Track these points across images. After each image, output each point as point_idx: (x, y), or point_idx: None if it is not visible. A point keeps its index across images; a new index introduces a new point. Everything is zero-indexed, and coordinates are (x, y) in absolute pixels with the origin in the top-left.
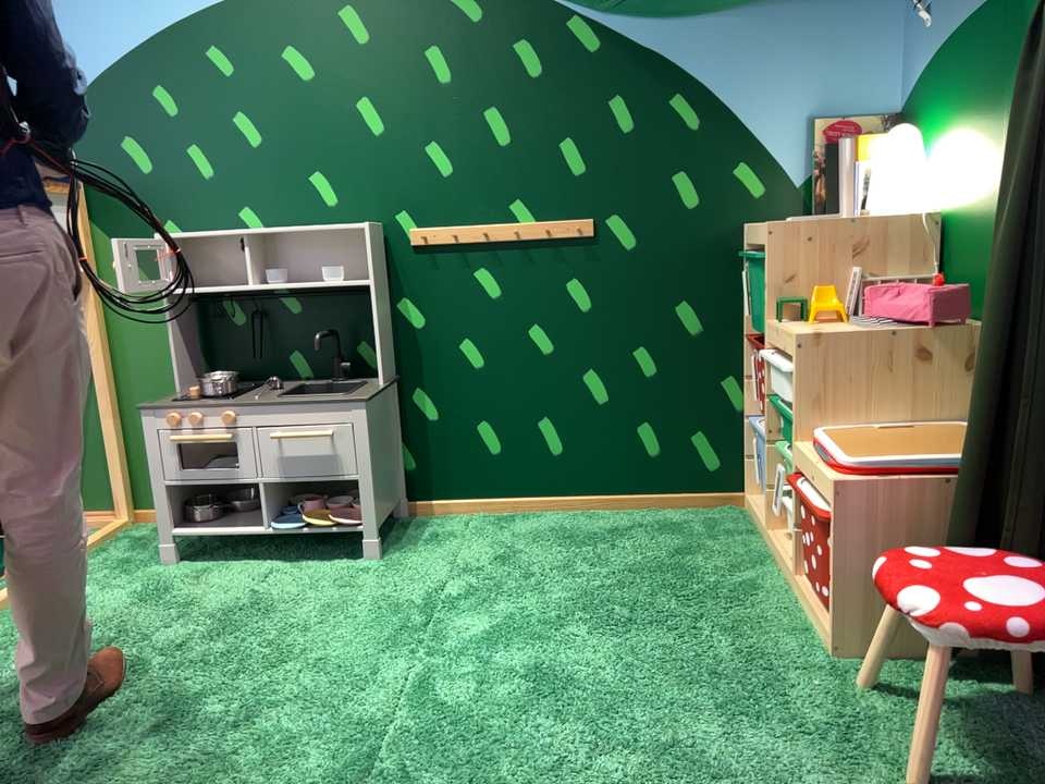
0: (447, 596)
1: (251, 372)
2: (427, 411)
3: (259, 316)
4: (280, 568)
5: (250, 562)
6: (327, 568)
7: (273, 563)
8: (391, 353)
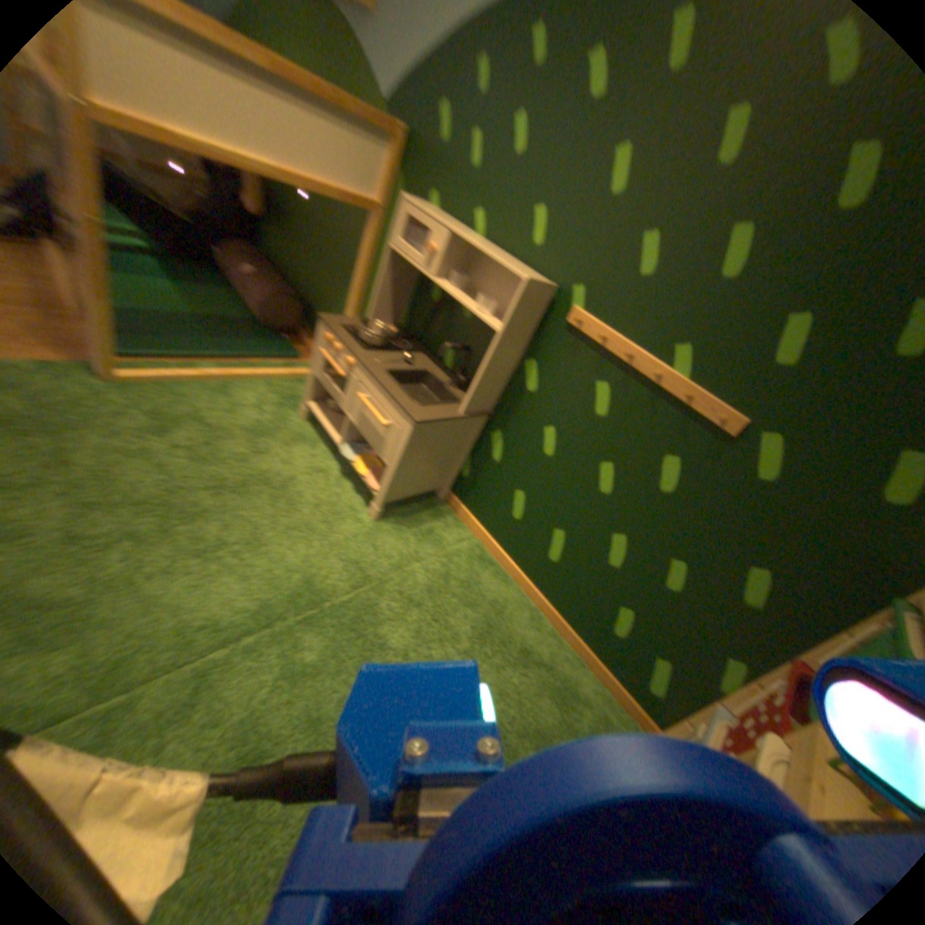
0: (357, 596)
1: (425, 340)
2: (497, 452)
3: (445, 304)
4: (335, 473)
5: (332, 454)
6: (351, 498)
7: (339, 466)
8: (502, 394)
